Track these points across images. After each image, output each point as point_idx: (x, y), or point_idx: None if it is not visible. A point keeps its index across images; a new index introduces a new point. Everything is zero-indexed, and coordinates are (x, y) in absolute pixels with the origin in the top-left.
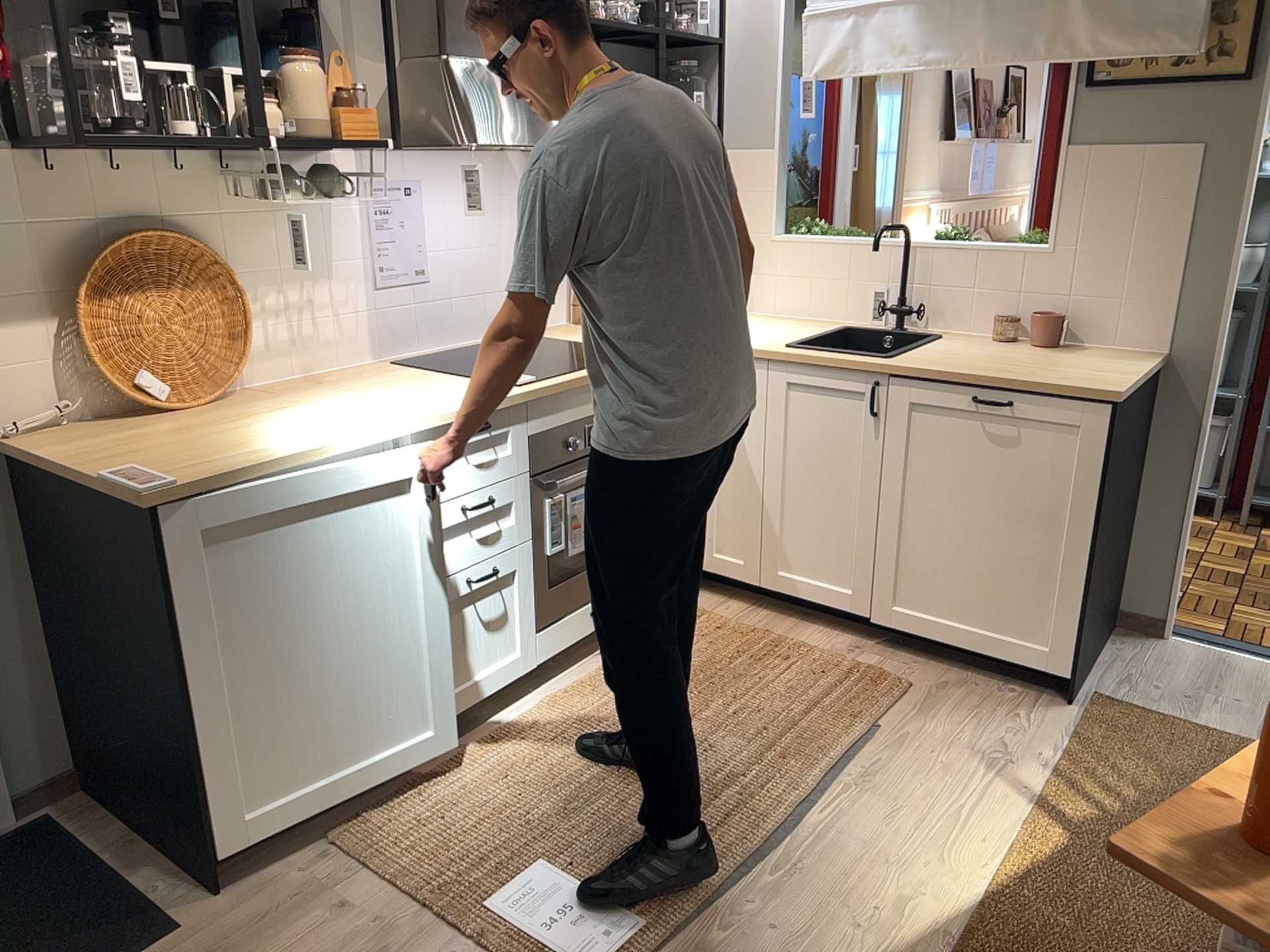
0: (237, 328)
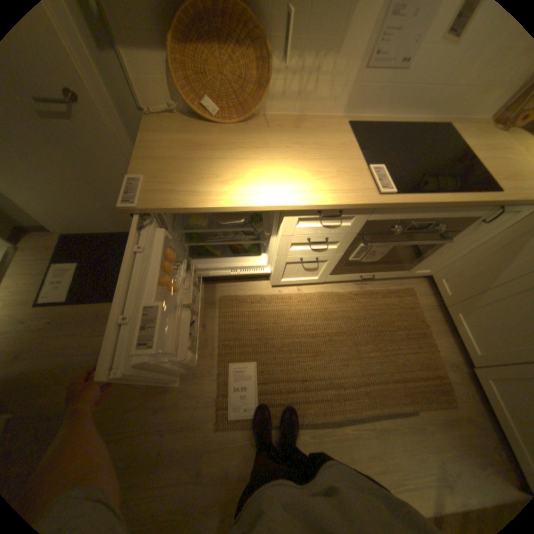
0: (263, 78)
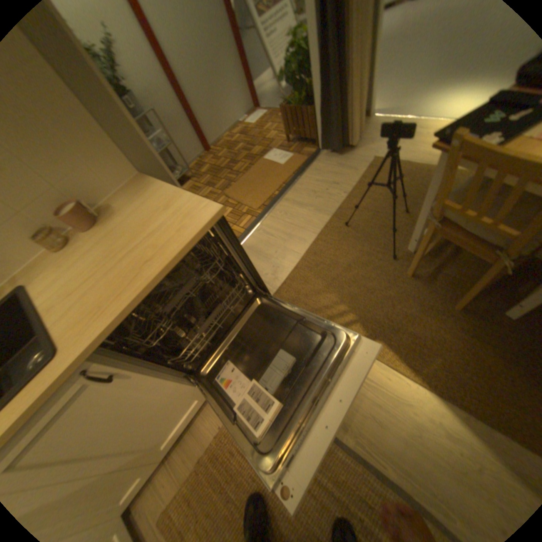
0: None
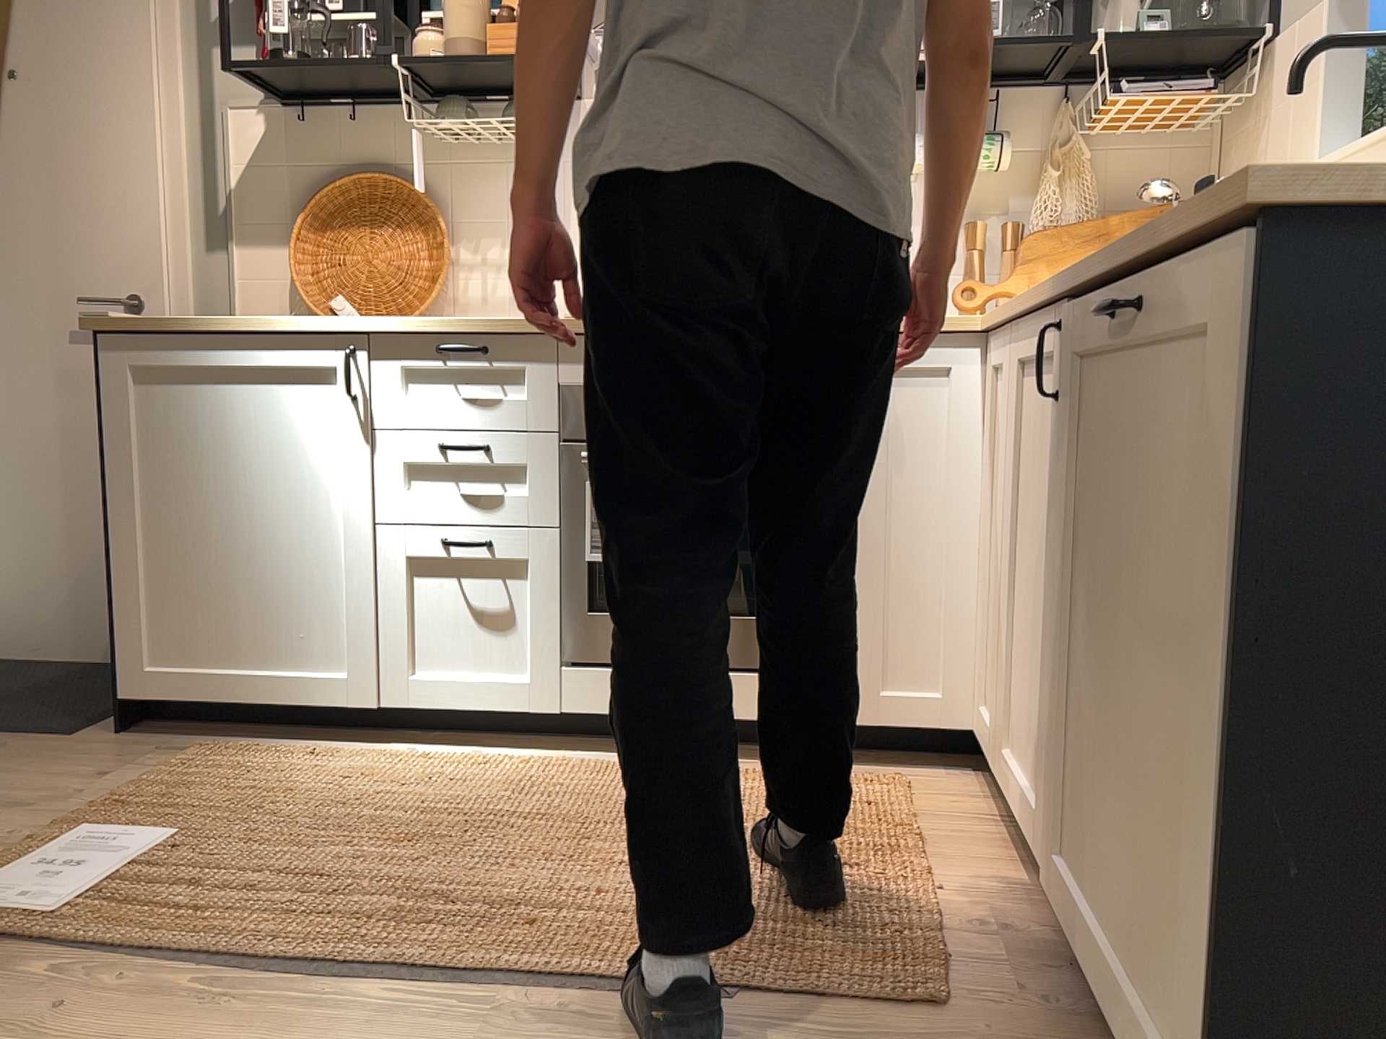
0: (437, 270)
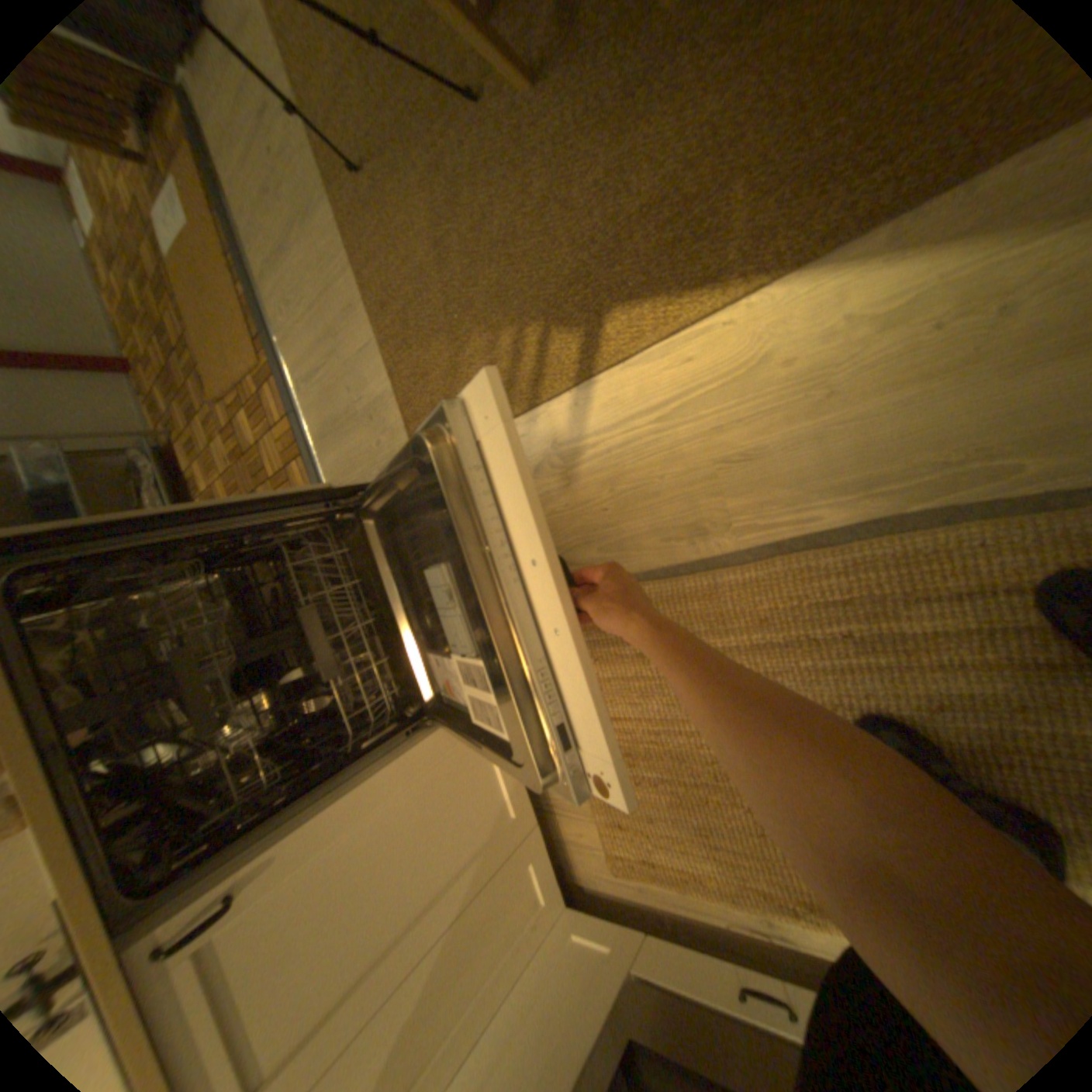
0: None
